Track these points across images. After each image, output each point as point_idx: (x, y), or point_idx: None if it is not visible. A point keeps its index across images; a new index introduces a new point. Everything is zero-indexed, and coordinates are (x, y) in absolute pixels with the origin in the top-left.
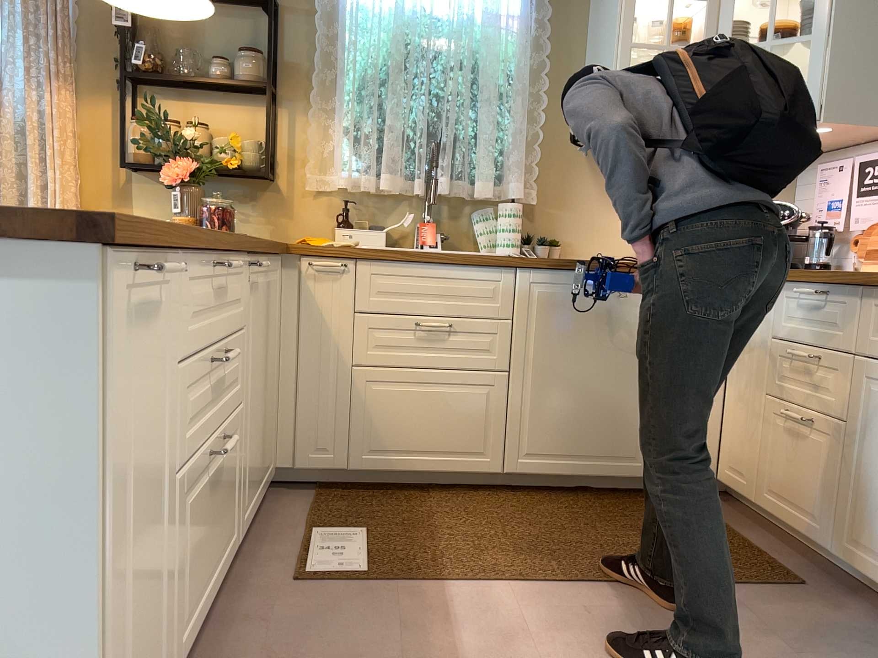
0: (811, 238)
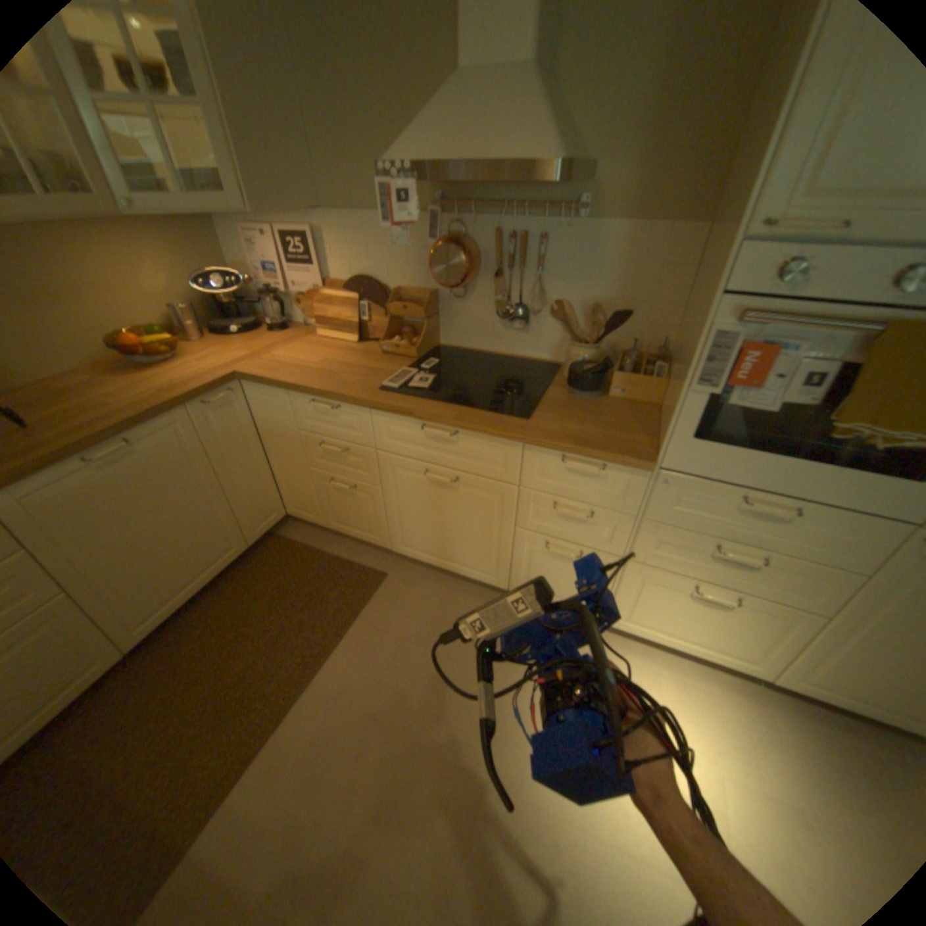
0: (260, 300)
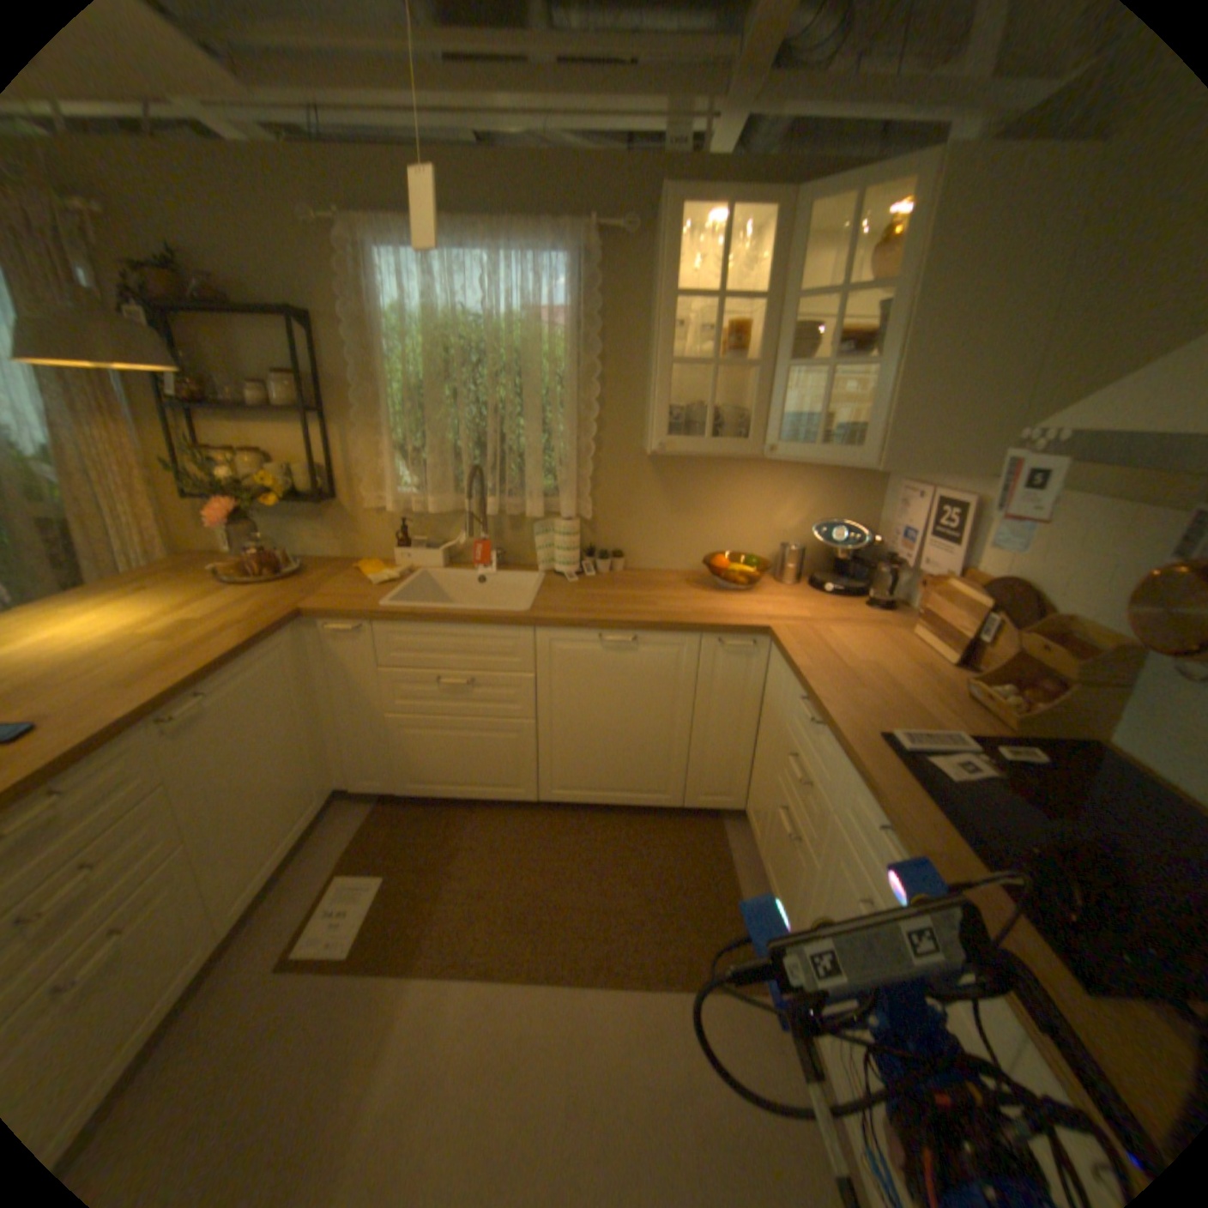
0: (880, 568)
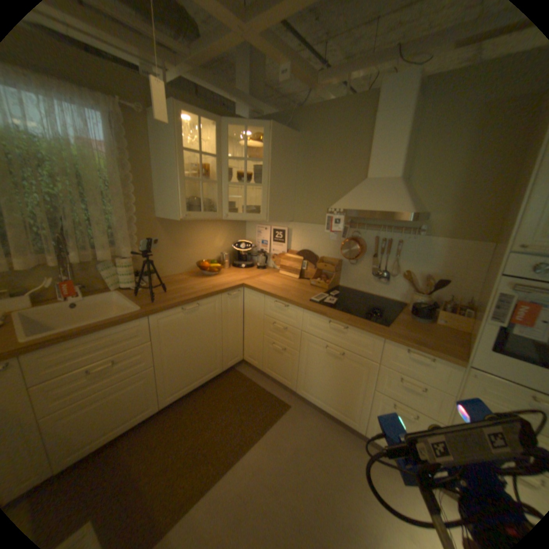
0: (257, 255)
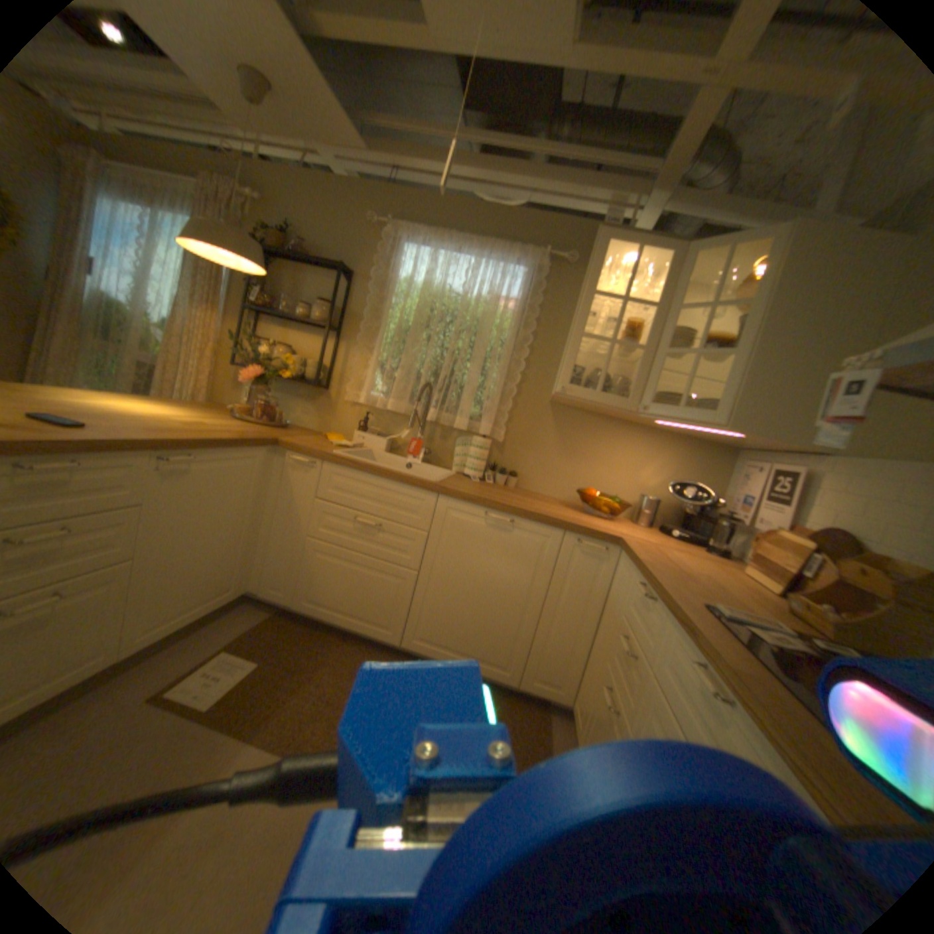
0: (721, 525)
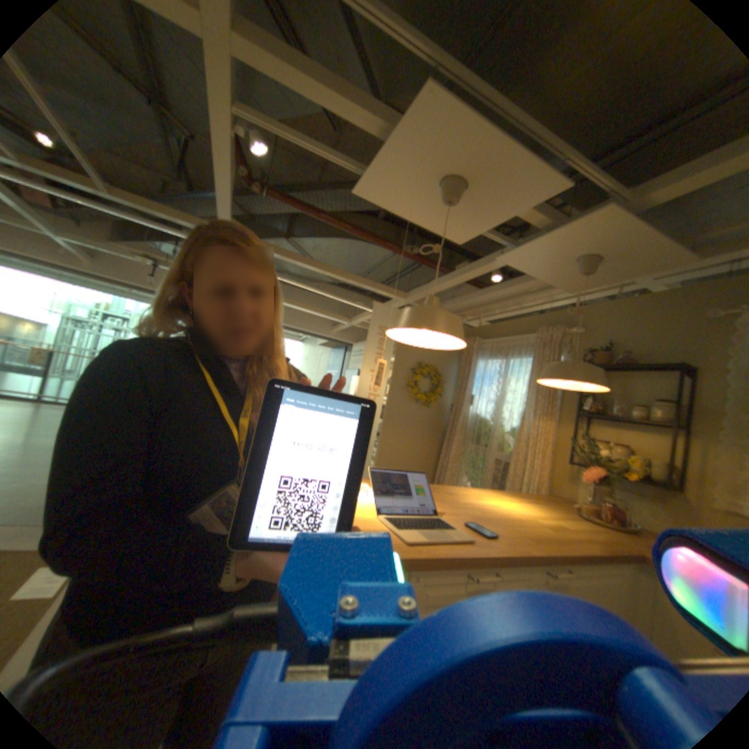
0: None
